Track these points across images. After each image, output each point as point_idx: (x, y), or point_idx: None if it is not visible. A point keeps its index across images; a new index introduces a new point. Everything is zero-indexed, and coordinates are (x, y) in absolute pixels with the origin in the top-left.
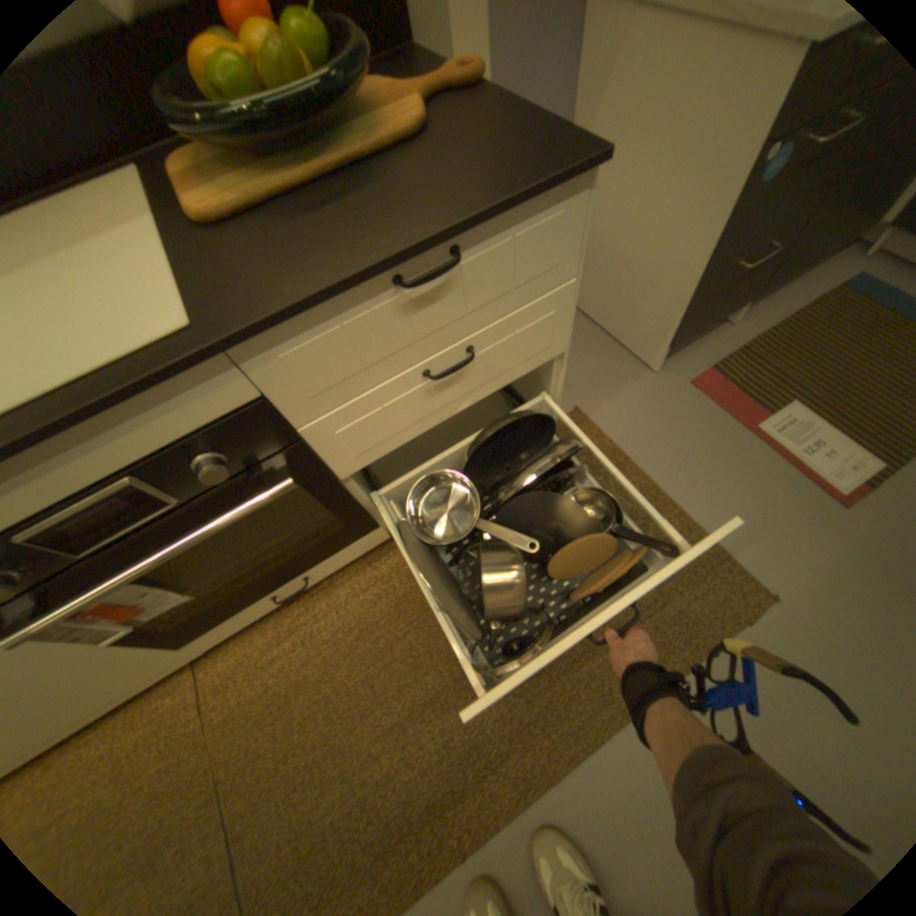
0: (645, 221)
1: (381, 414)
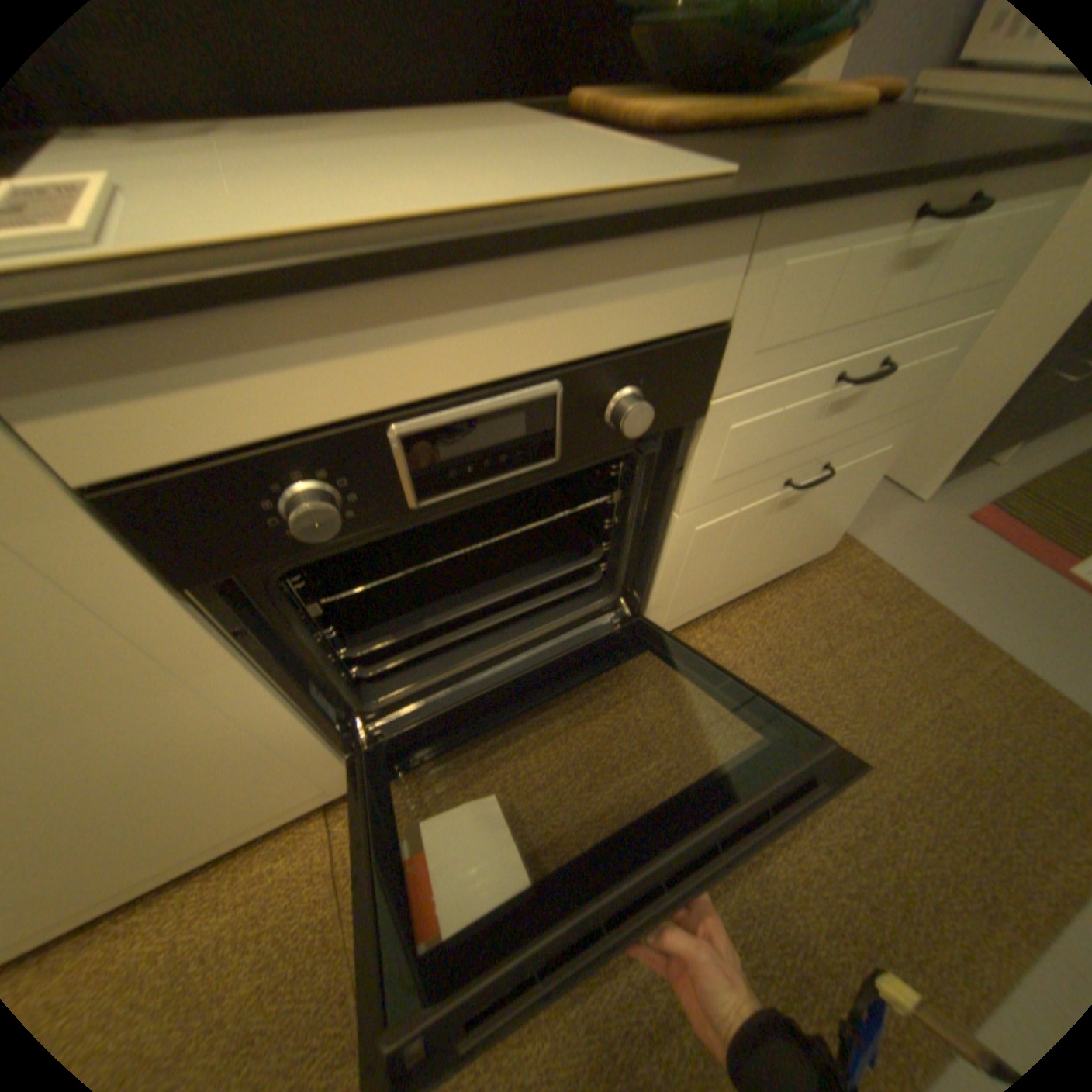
0: None
1: (776, 420)
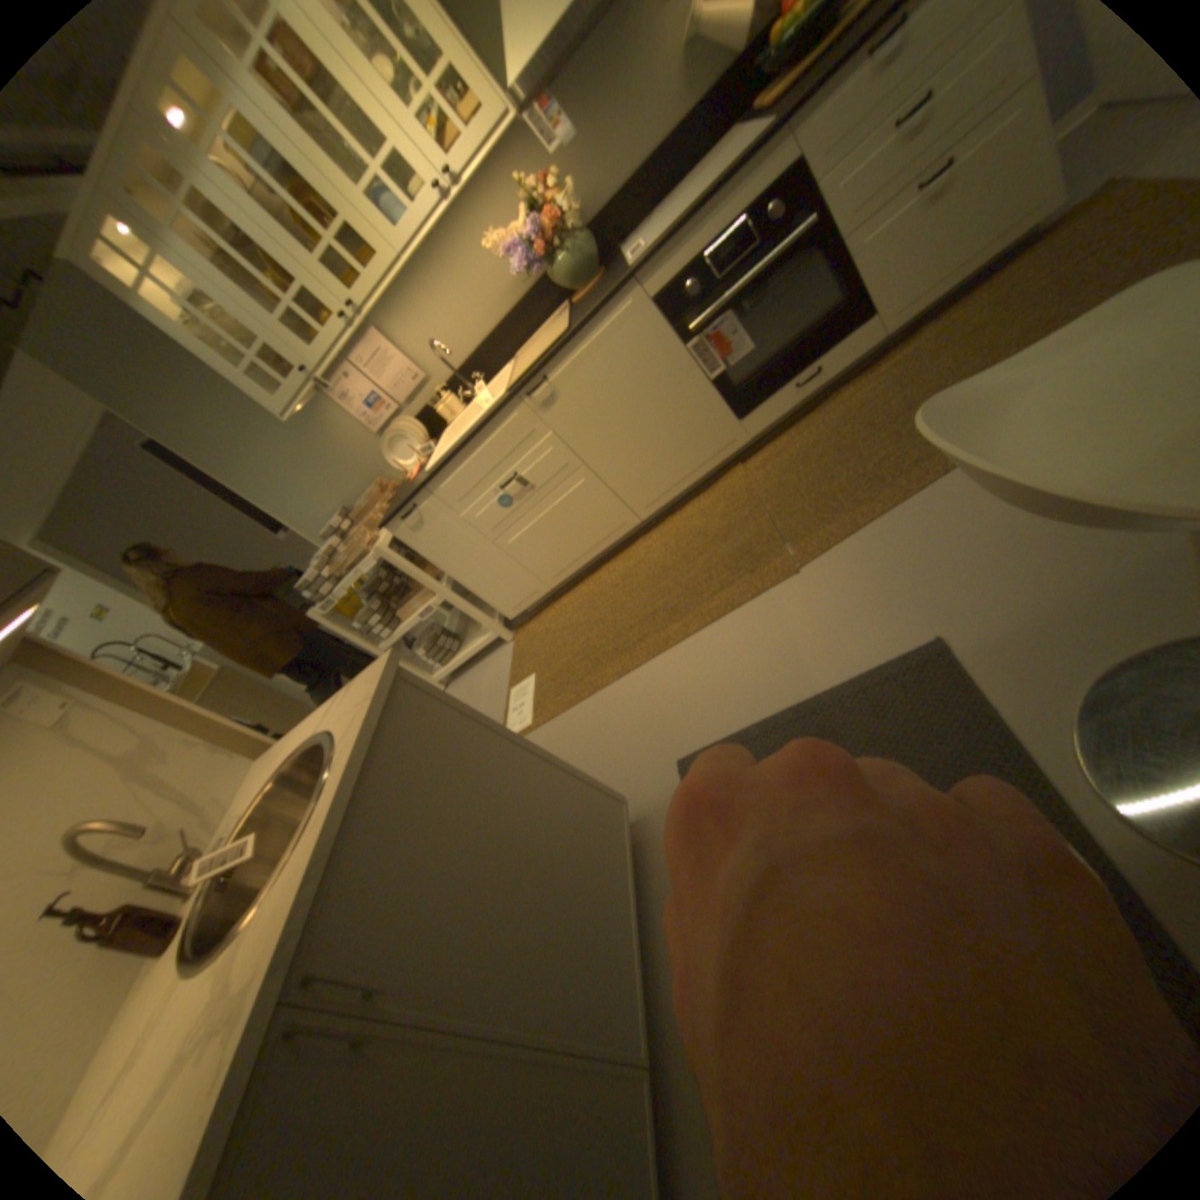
0: None
1: (871, 163)
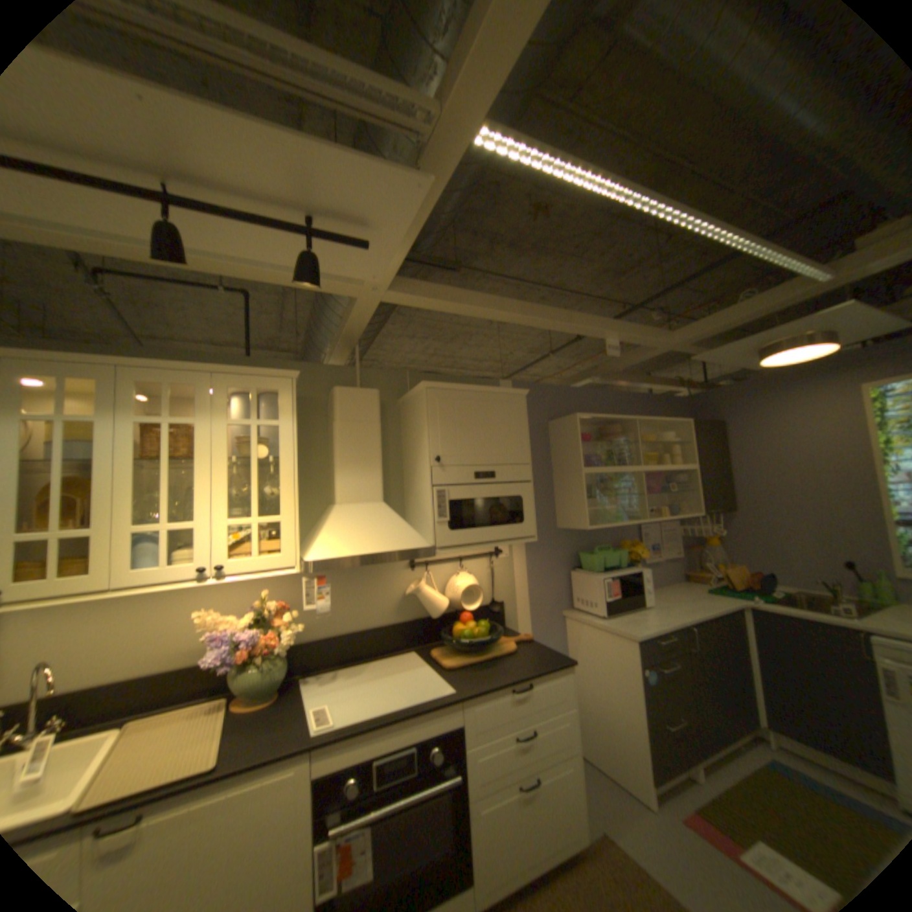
0: (612, 703)
1: (496, 759)
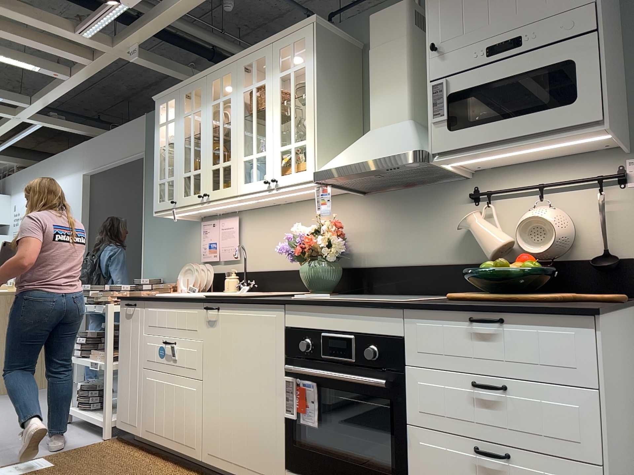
0: None
1: (443, 392)
